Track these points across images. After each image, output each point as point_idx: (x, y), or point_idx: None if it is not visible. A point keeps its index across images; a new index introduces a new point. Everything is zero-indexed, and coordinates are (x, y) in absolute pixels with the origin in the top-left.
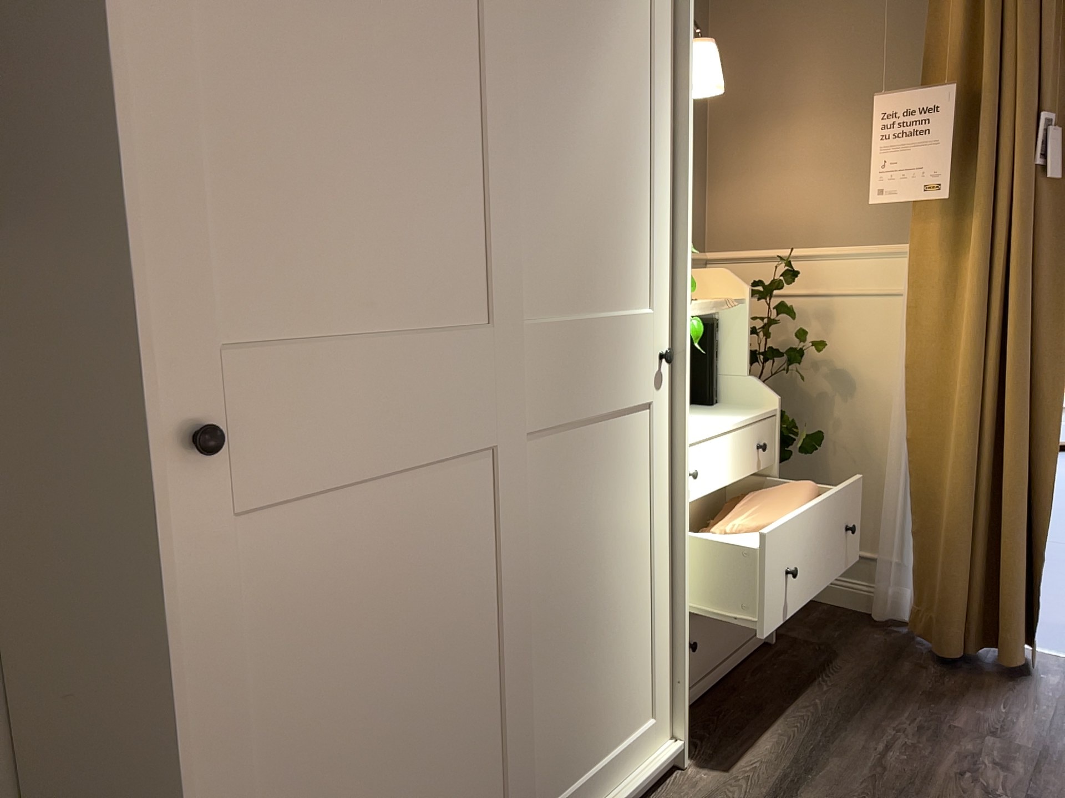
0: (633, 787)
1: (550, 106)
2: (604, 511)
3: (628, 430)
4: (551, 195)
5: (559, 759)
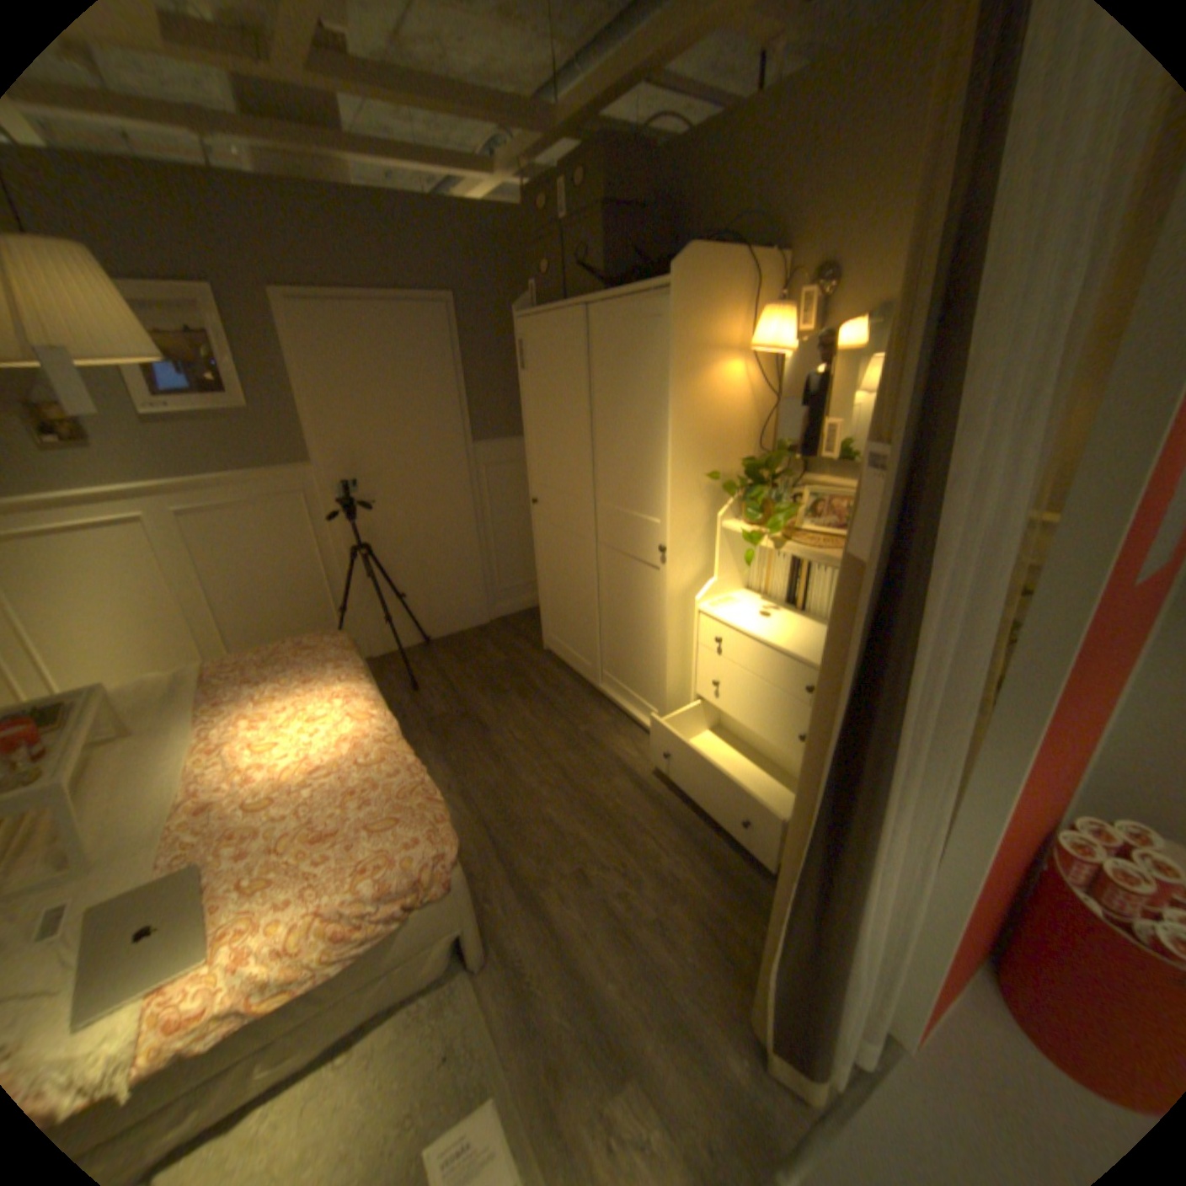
0: (636, 716)
1: (608, 424)
2: (632, 598)
3: (645, 574)
4: (609, 460)
5: (614, 667)
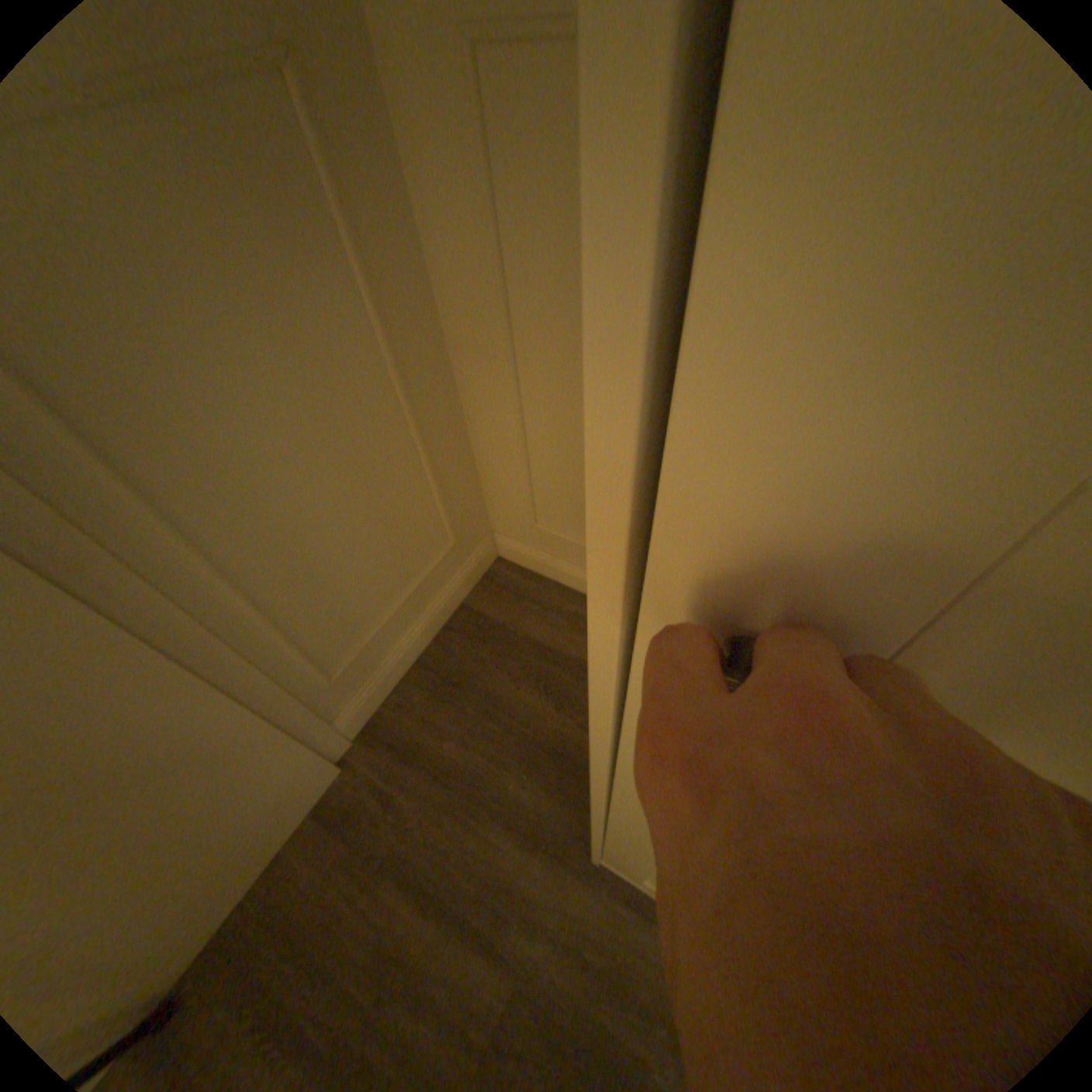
0: None
1: None
2: None
3: None
4: None
5: None
